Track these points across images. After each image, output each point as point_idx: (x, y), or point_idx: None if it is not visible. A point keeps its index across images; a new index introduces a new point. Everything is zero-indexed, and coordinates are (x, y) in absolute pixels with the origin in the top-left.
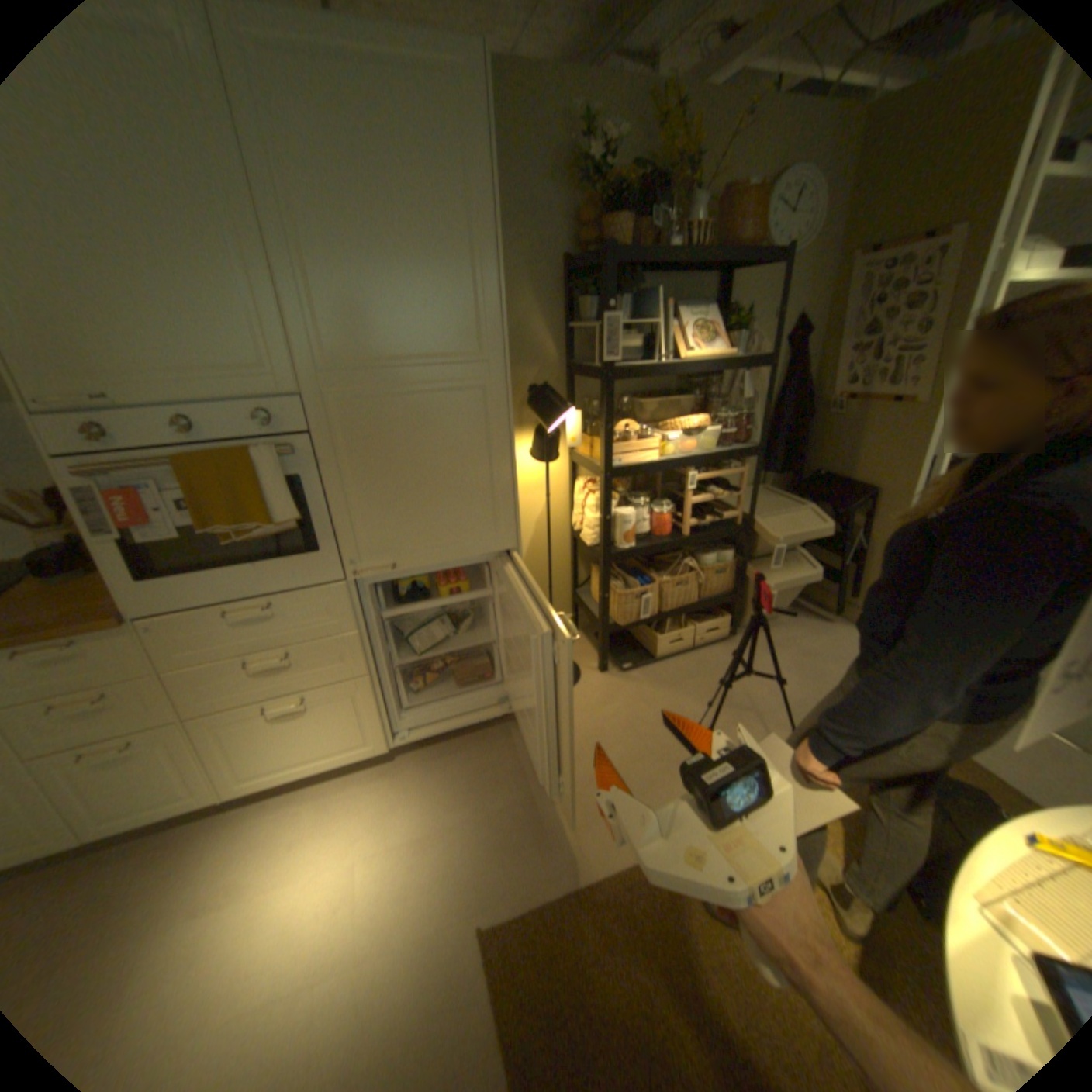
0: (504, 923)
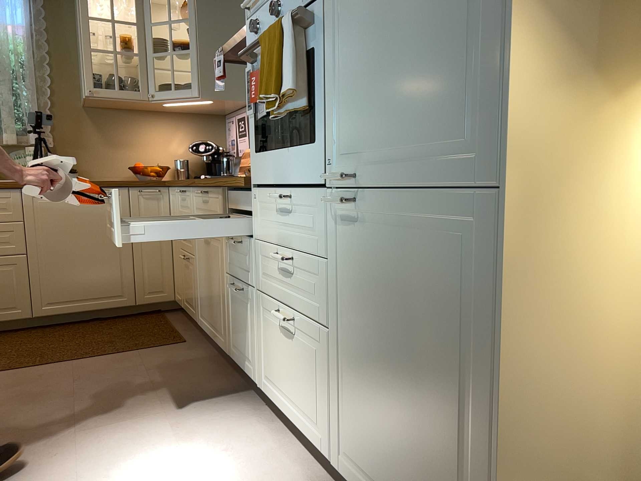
0: None
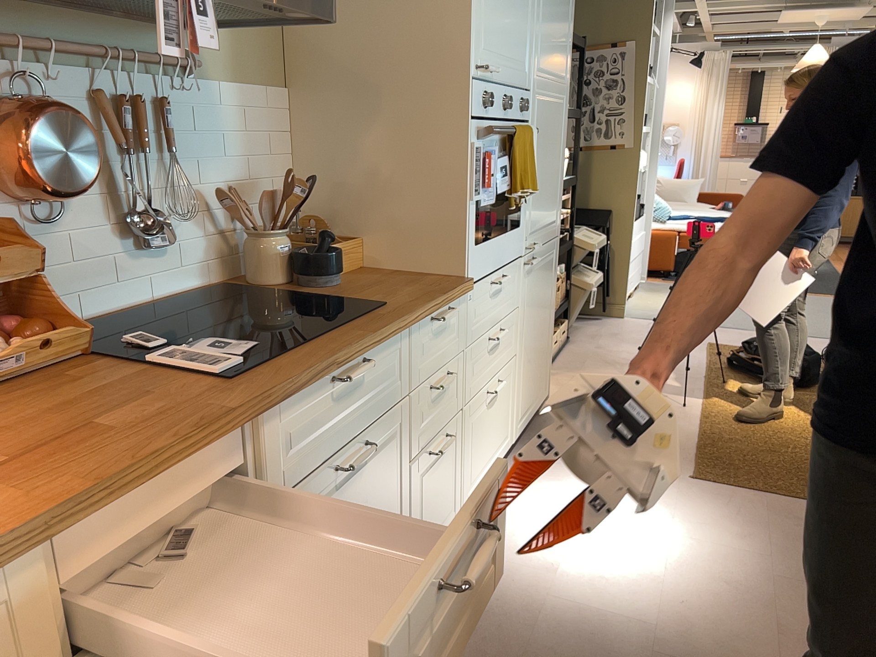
0: (693, 468)
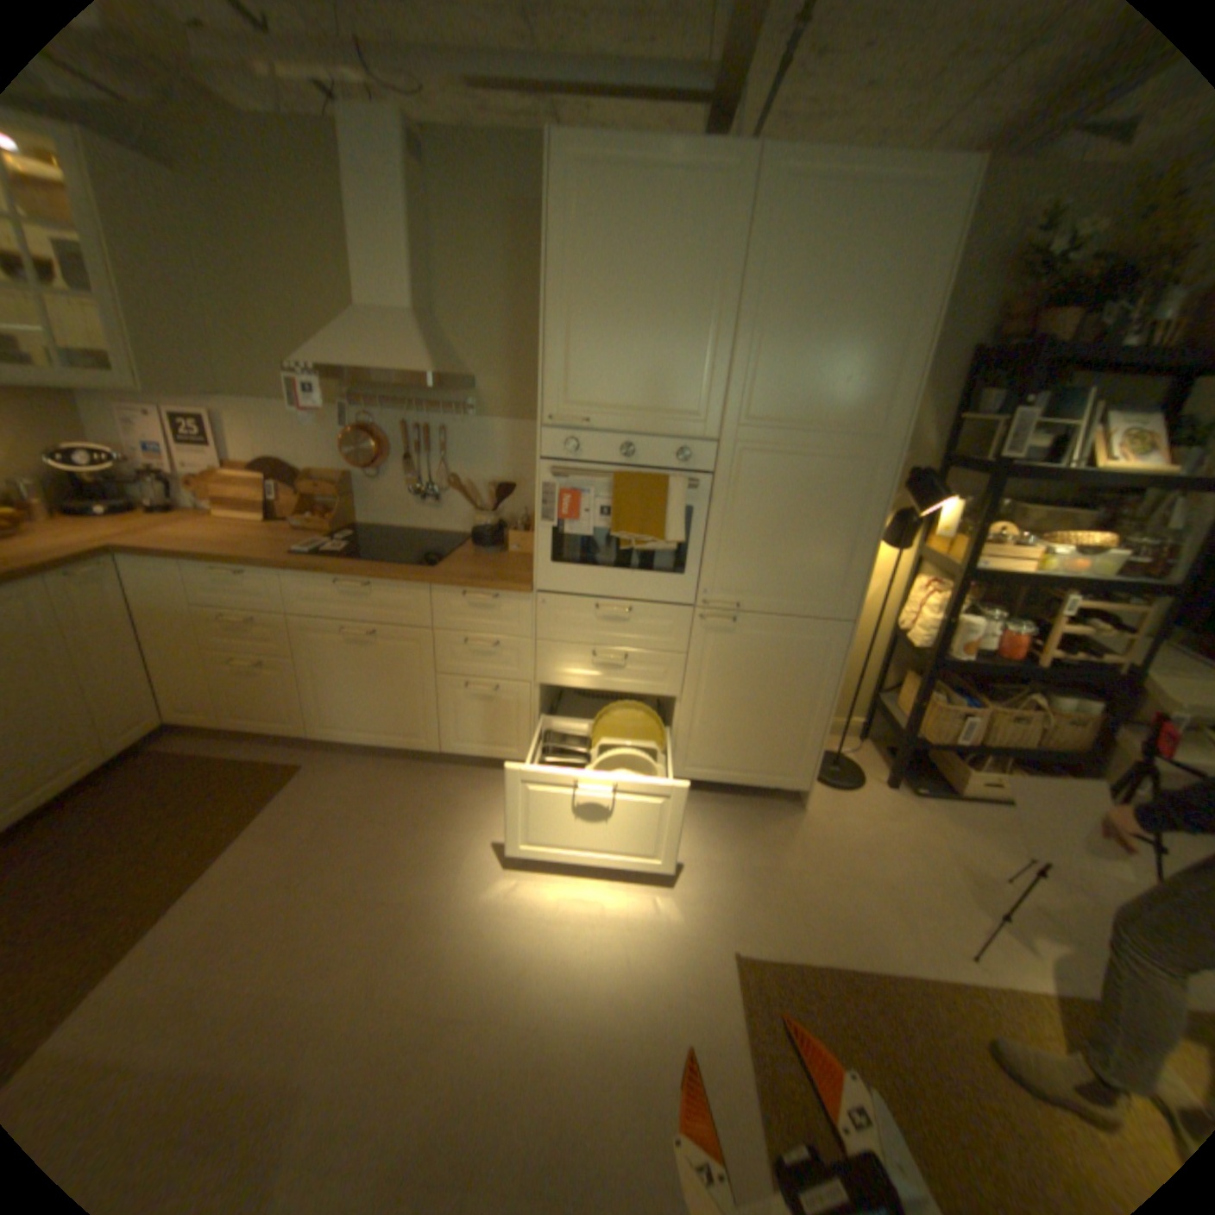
0: (763, 963)
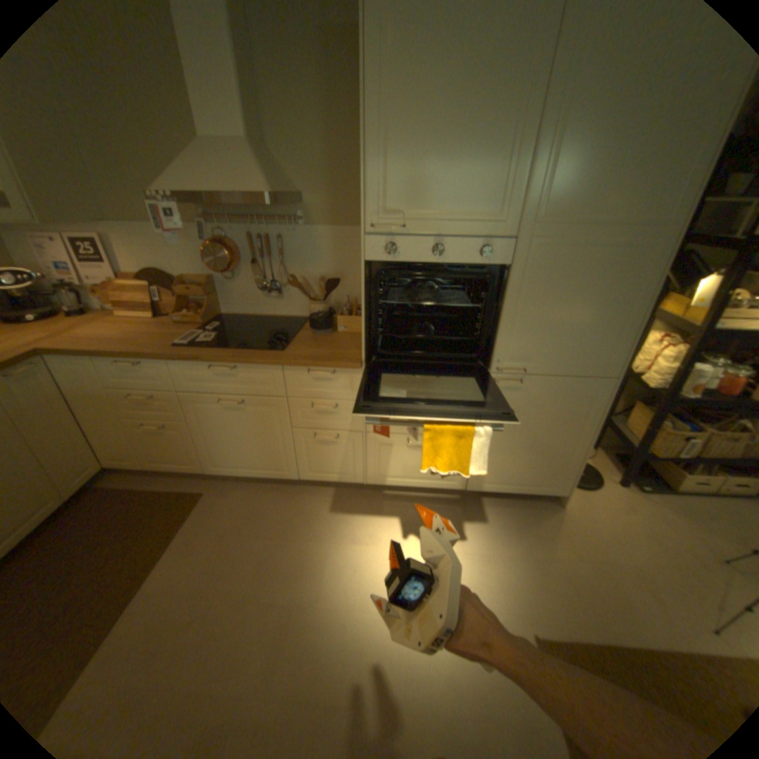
0: (557, 643)
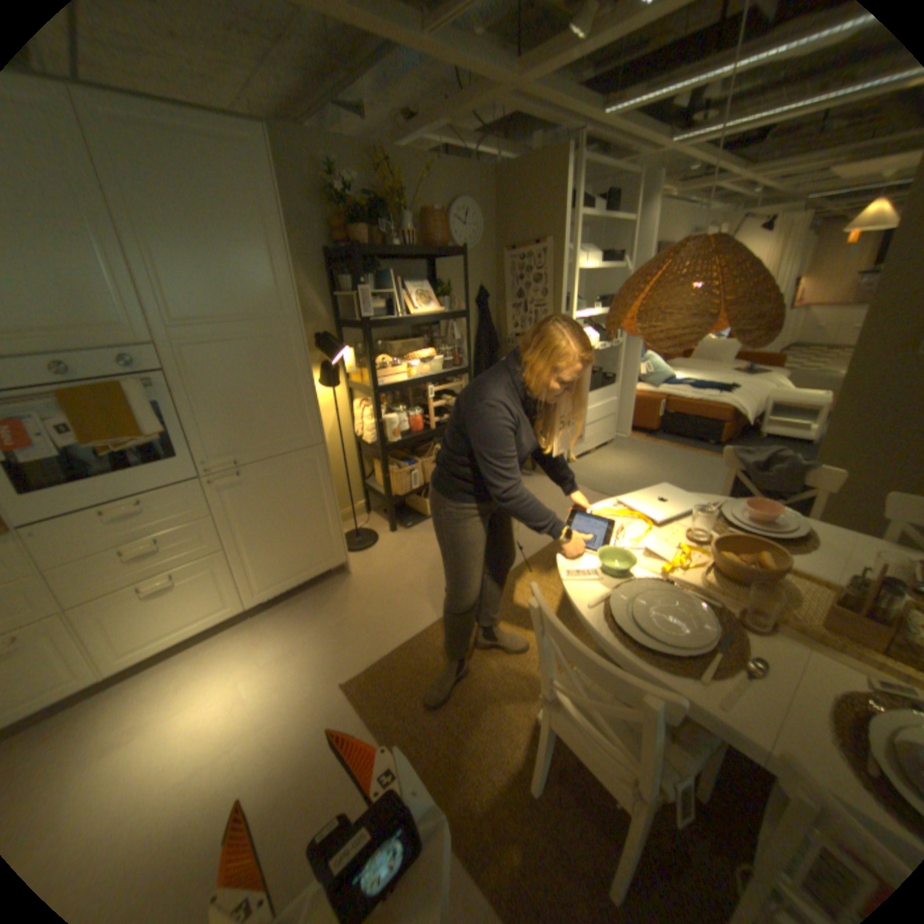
0: (355, 676)
